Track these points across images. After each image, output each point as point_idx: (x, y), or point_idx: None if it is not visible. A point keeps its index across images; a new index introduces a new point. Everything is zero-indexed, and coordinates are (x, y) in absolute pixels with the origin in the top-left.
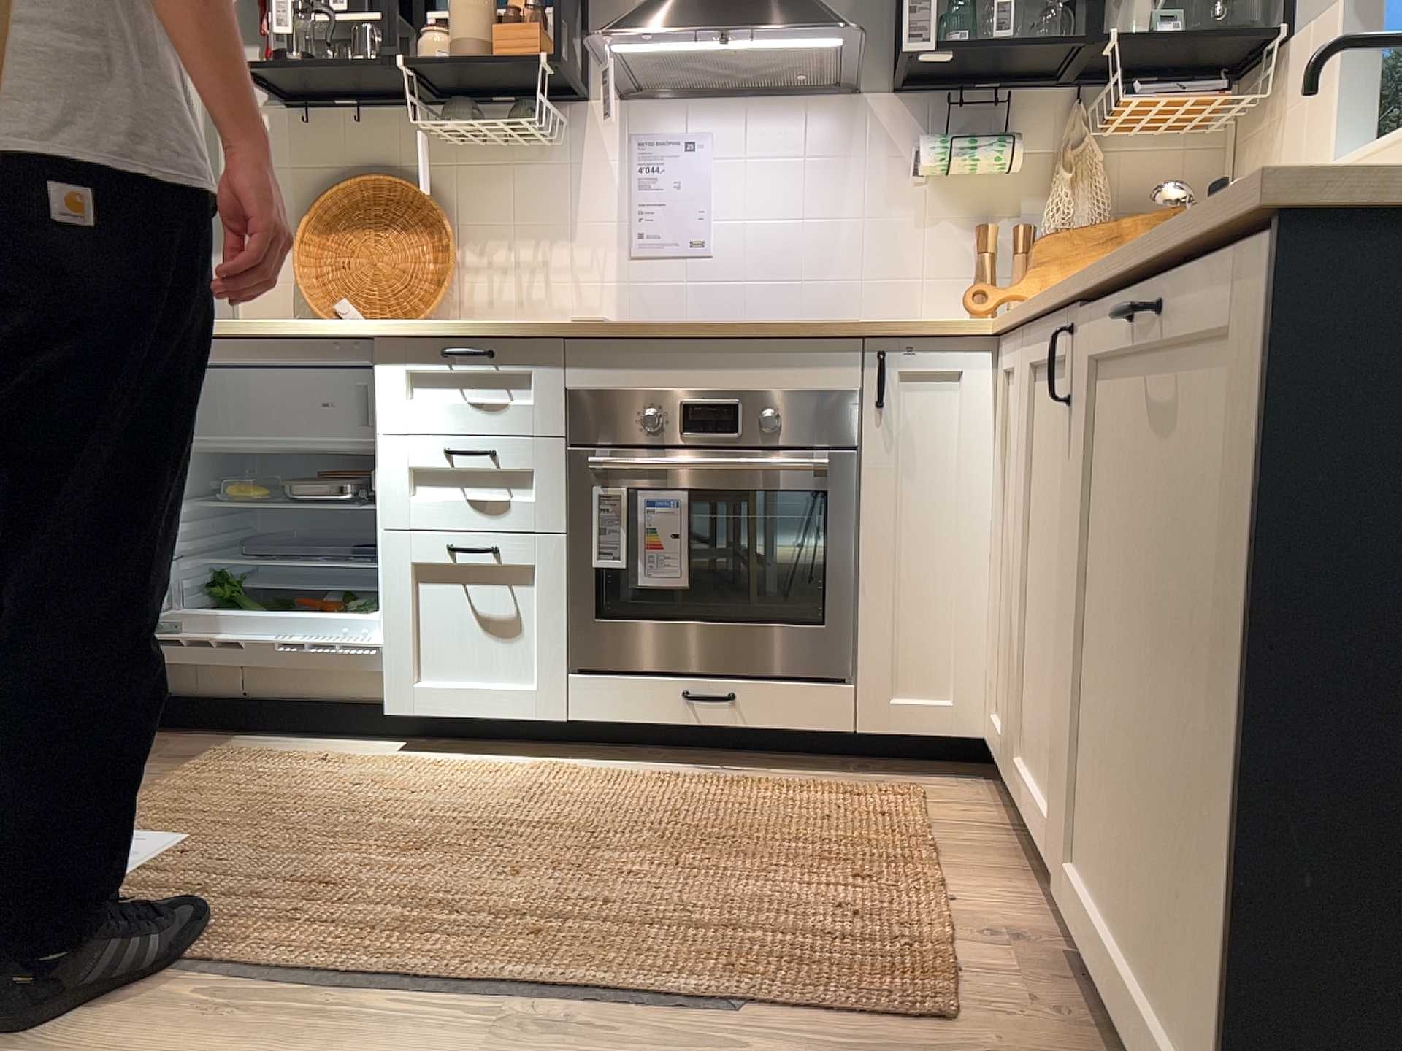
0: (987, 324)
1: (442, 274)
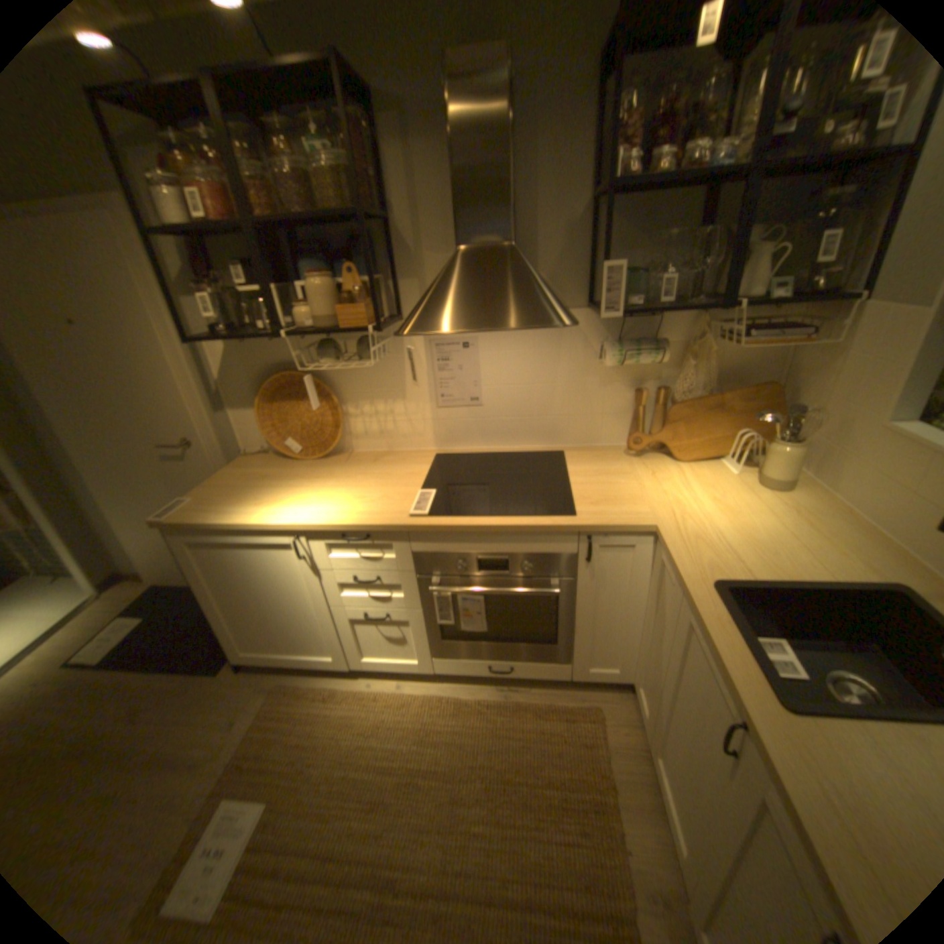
0: (651, 526)
1: (337, 422)
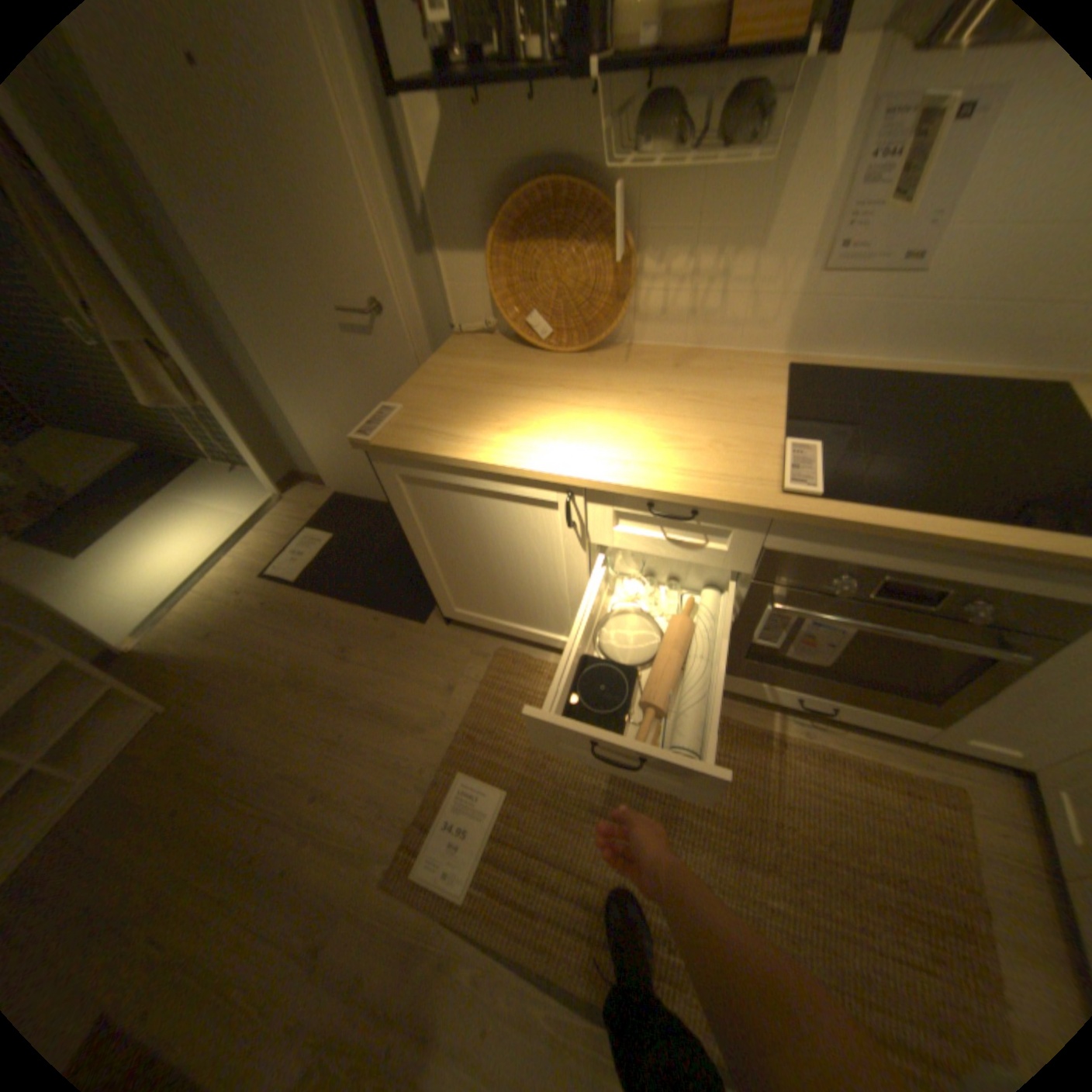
0: None
1: (623, 285)
